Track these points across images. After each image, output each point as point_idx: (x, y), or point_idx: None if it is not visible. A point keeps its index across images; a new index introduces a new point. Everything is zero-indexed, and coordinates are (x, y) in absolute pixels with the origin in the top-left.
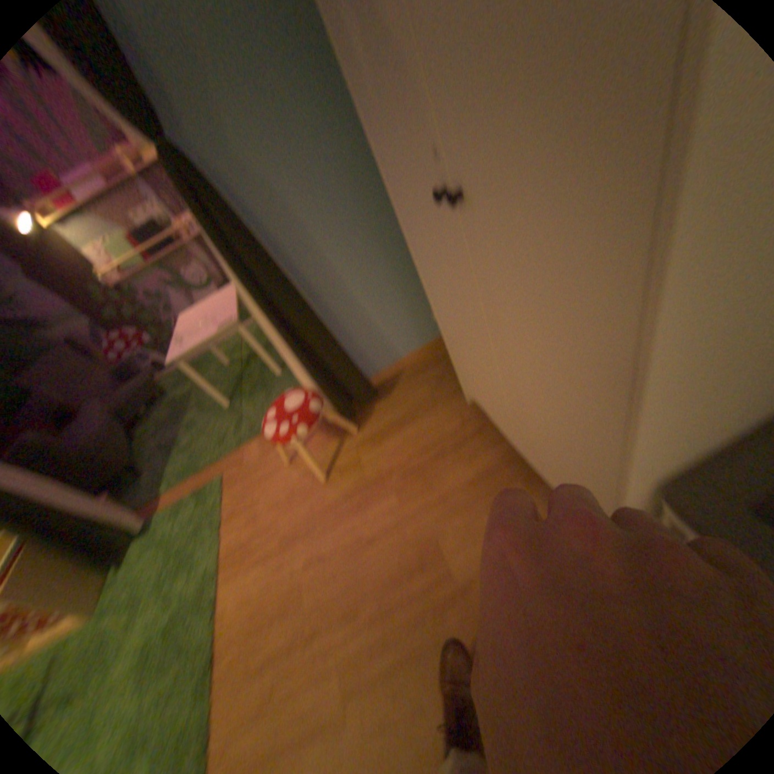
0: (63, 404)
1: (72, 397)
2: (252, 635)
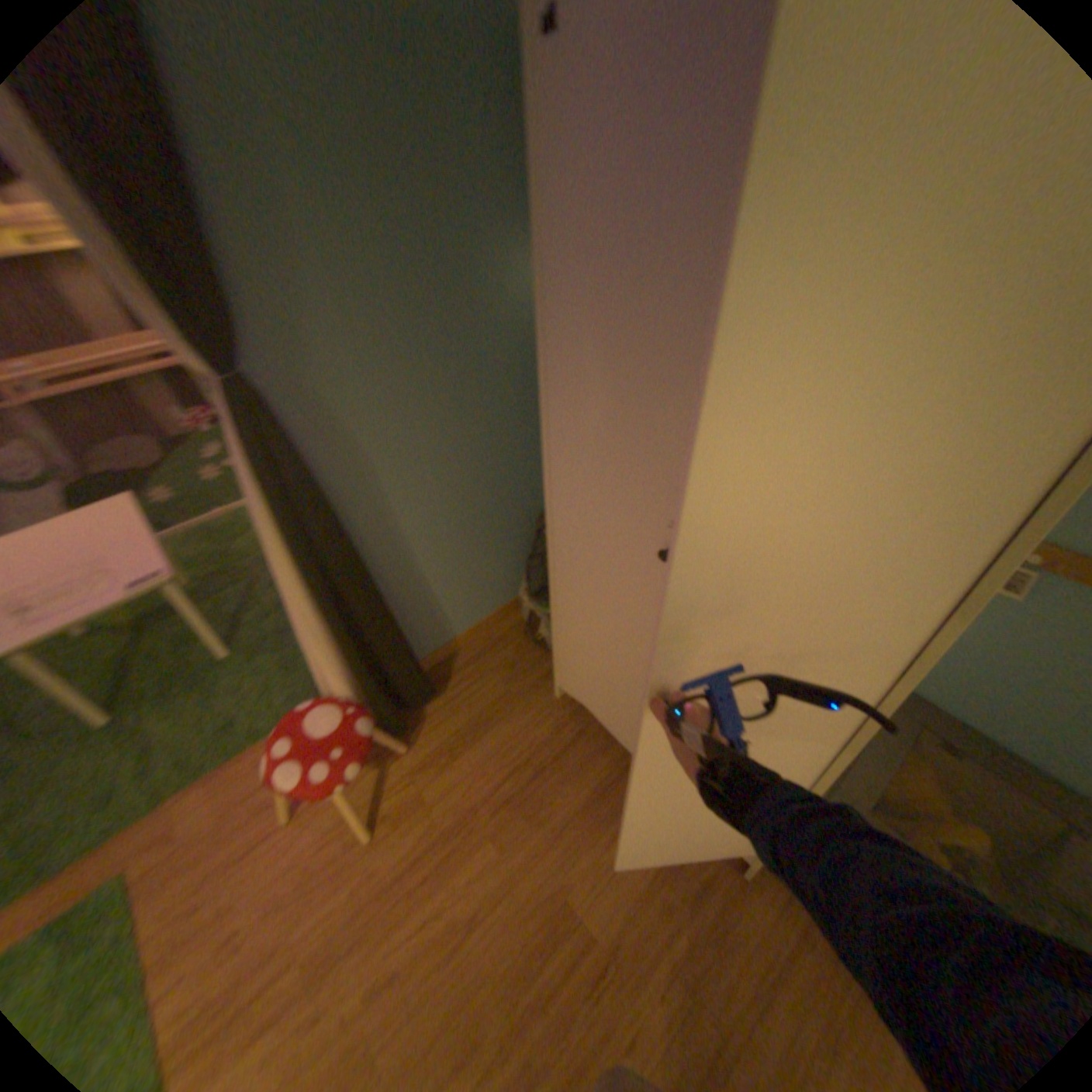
0: None
1: None
2: None
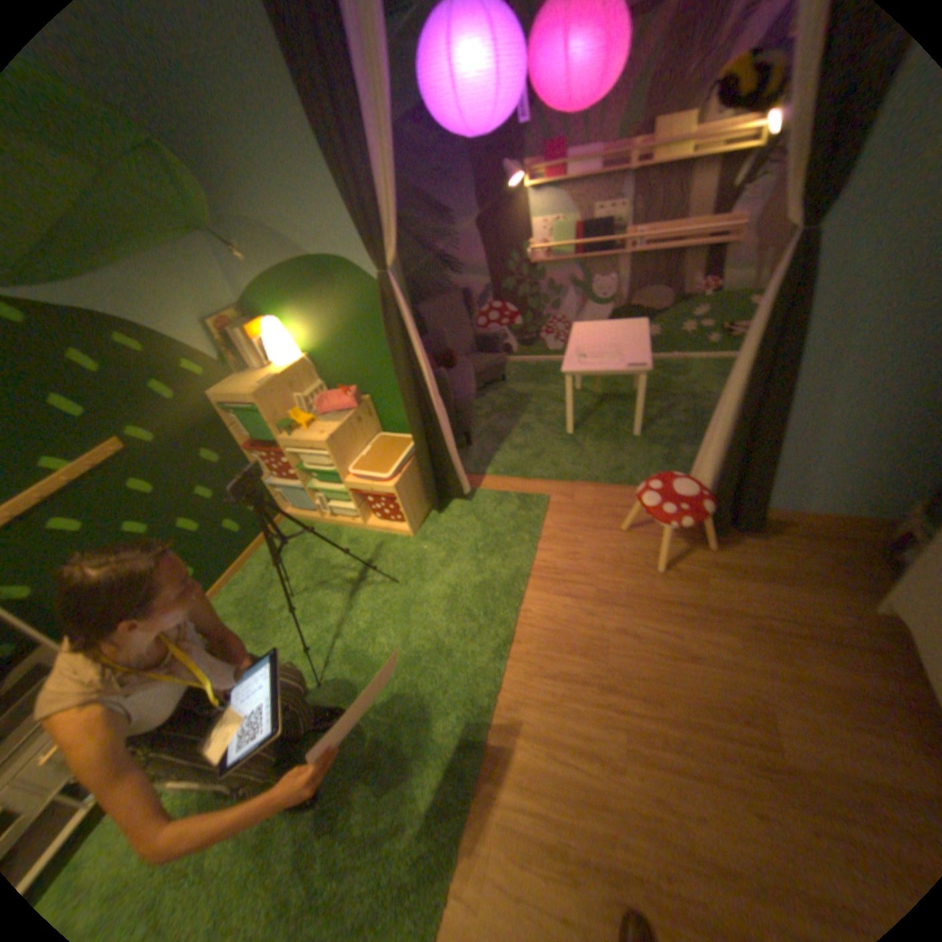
0: (453, 357)
1: (462, 355)
2: (551, 650)
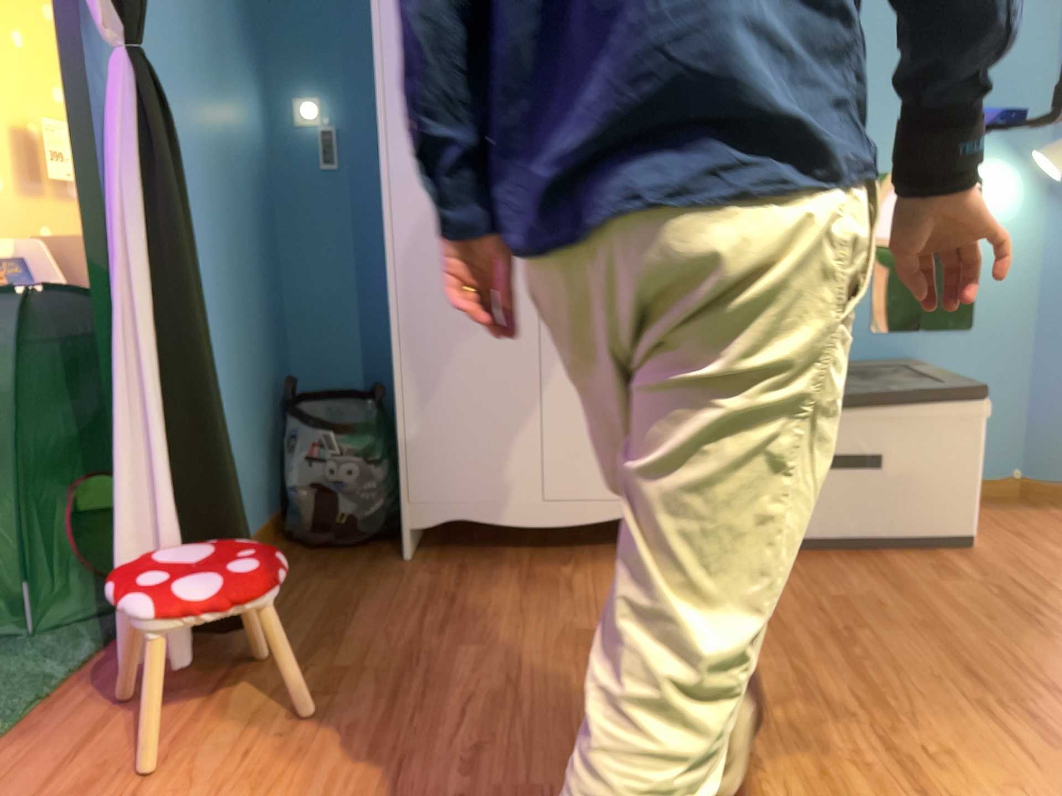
0: None
1: None
2: None
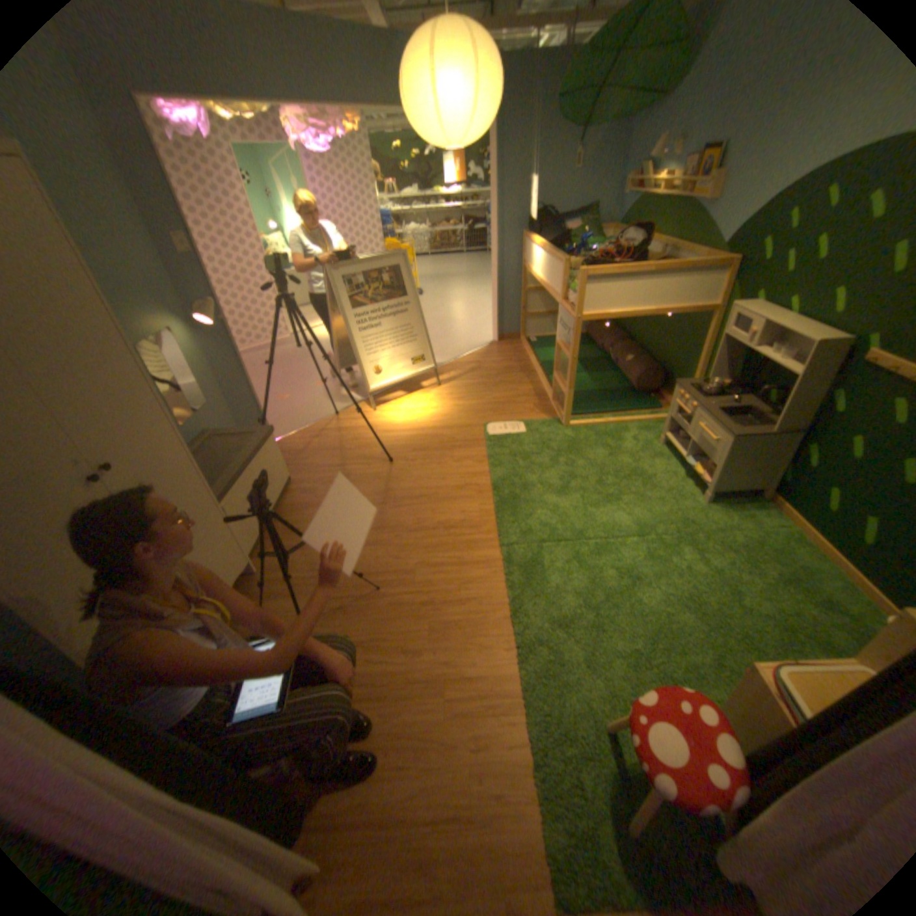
0: None
1: None
2: (473, 622)
